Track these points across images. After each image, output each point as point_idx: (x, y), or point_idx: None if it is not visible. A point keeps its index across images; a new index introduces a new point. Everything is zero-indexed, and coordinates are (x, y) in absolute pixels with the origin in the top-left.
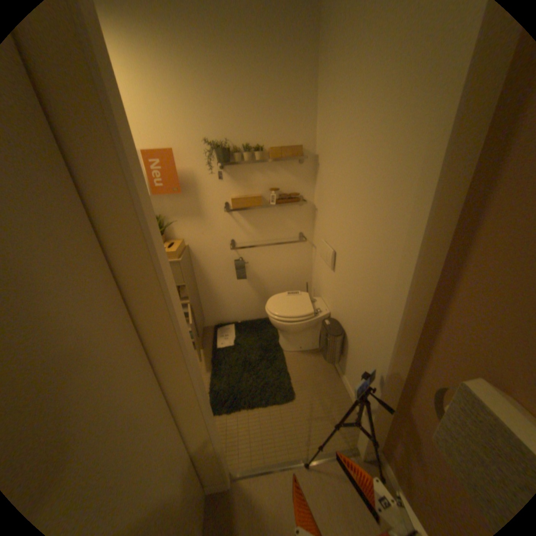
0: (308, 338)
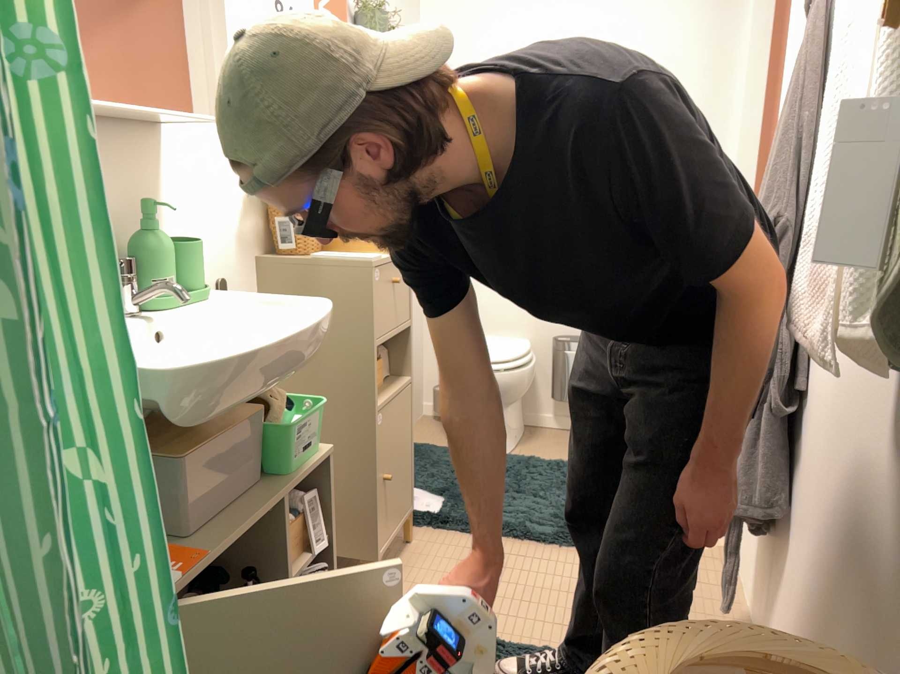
0: (518, 412)
